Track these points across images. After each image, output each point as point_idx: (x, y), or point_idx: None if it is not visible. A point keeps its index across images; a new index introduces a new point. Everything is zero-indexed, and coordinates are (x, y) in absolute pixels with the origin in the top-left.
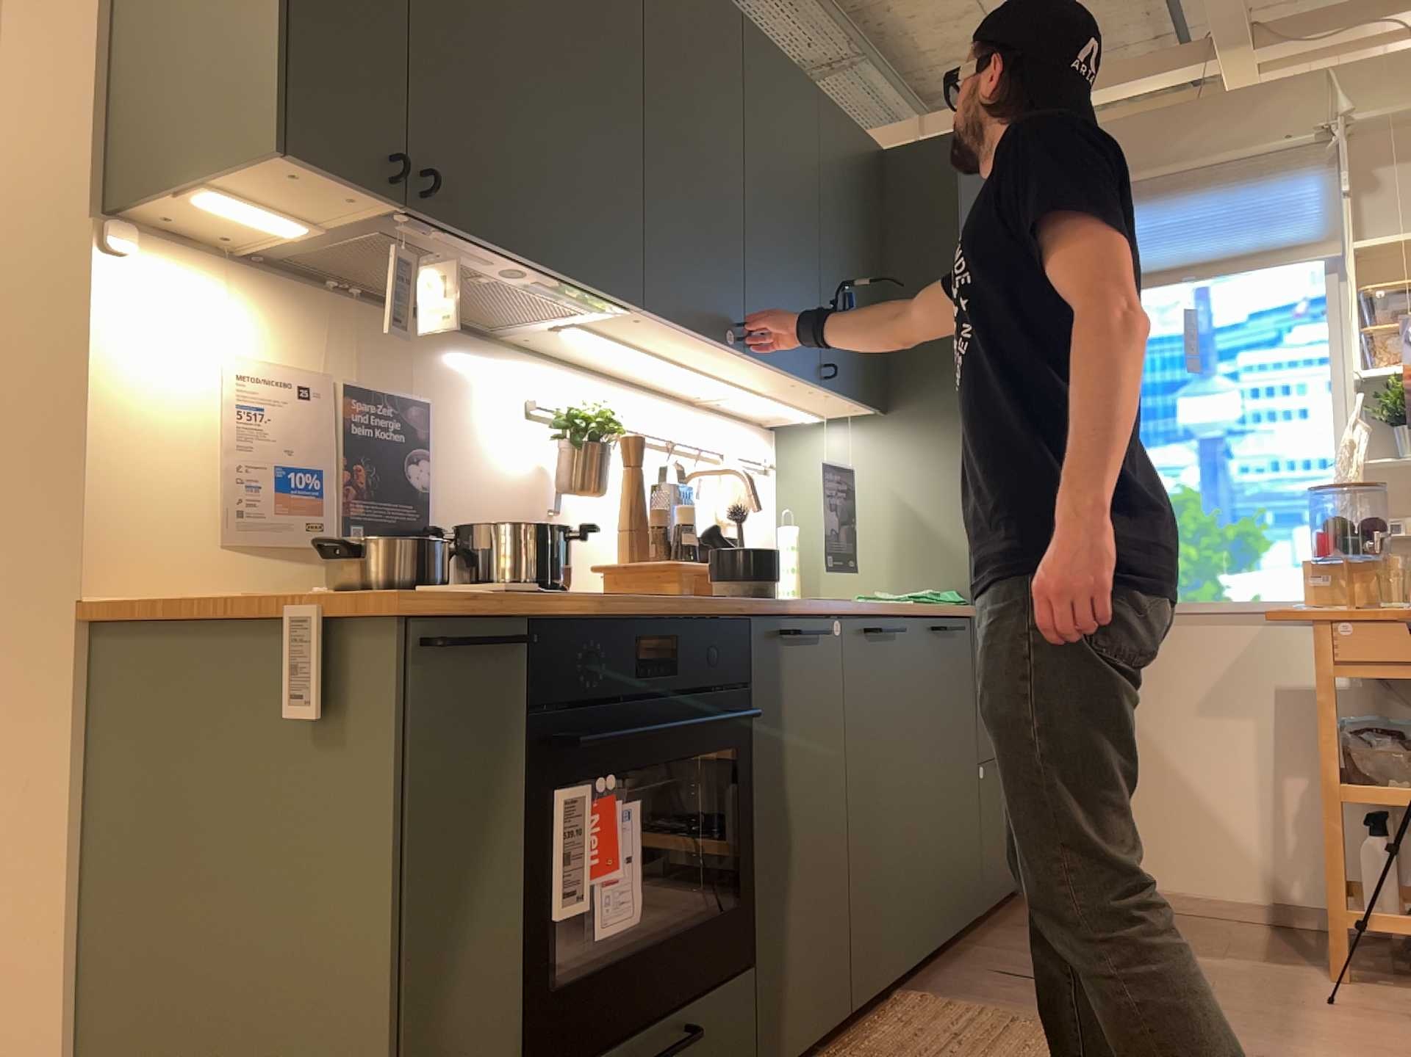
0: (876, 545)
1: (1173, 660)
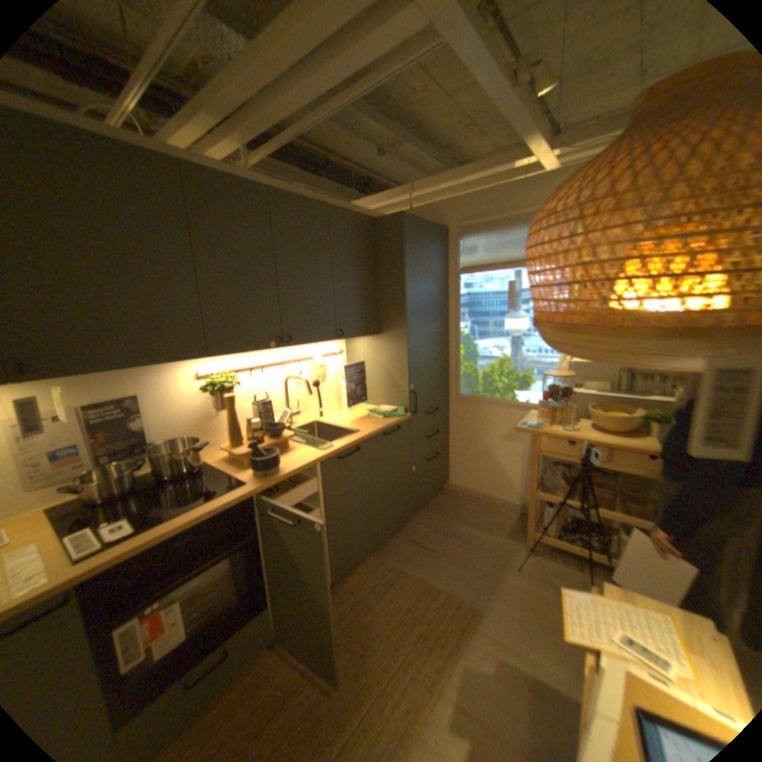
0: (377, 385)
1: (495, 420)
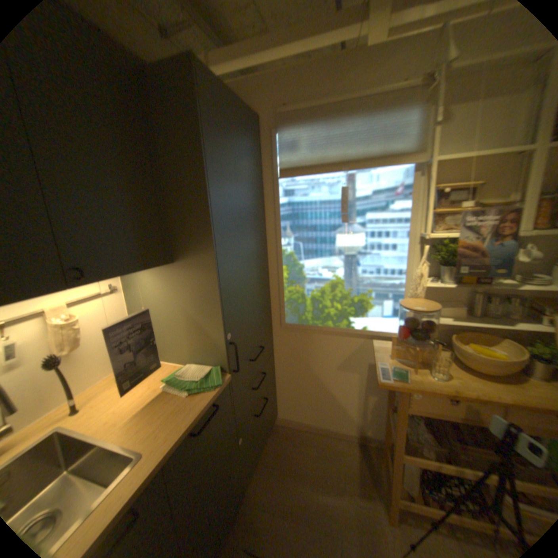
0: (178, 336)
1: (328, 349)
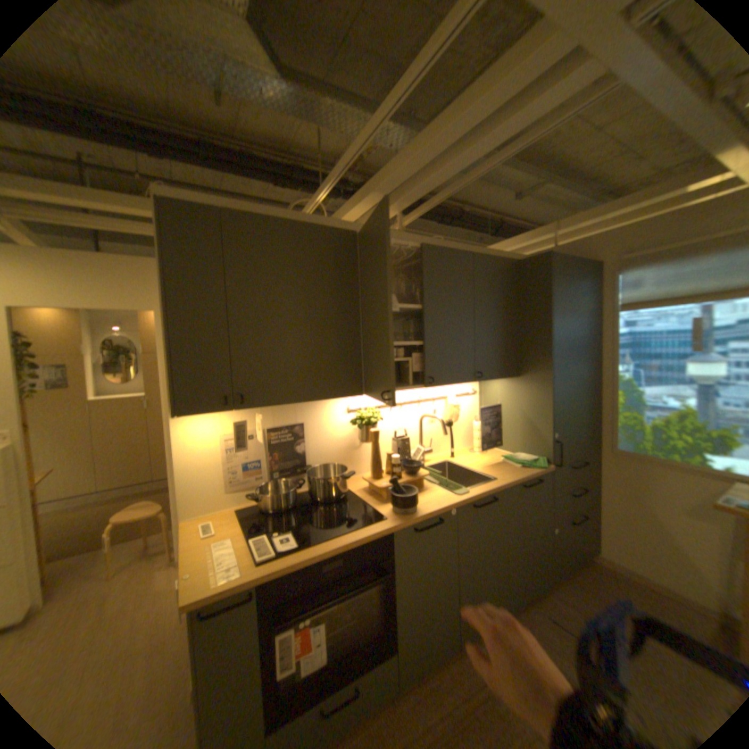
0: (513, 430)
1: (673, 487)
